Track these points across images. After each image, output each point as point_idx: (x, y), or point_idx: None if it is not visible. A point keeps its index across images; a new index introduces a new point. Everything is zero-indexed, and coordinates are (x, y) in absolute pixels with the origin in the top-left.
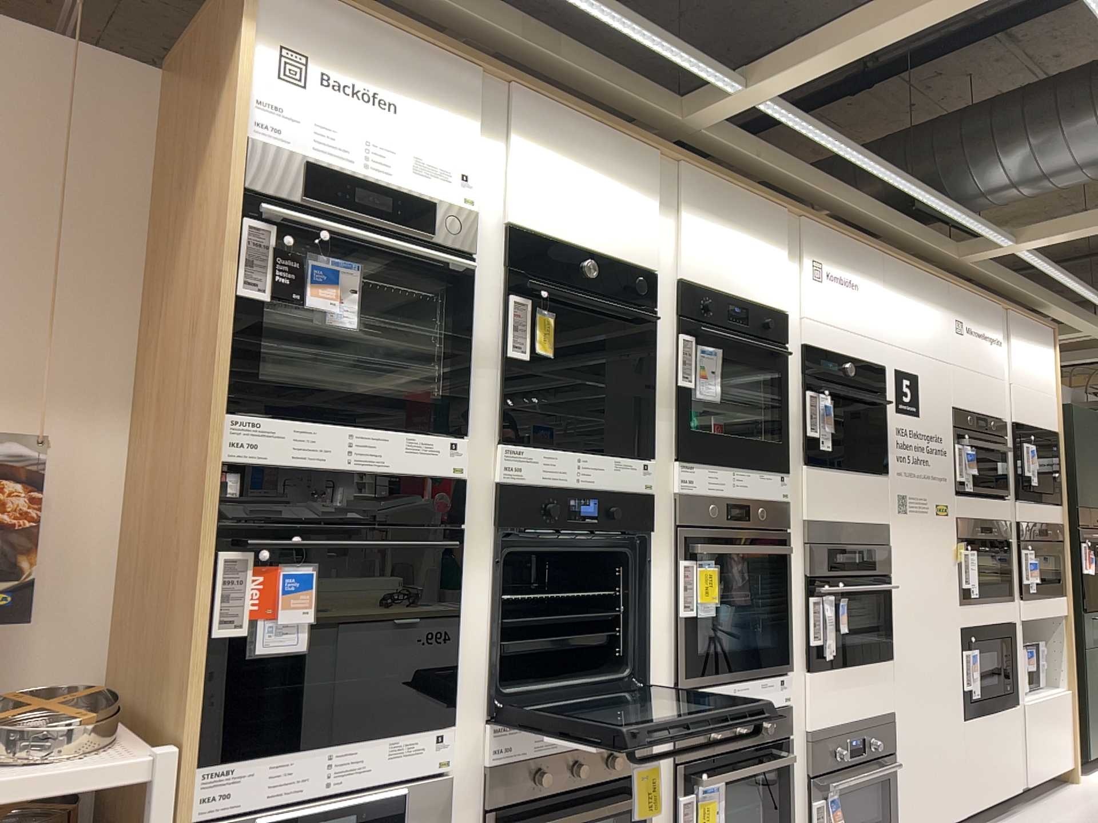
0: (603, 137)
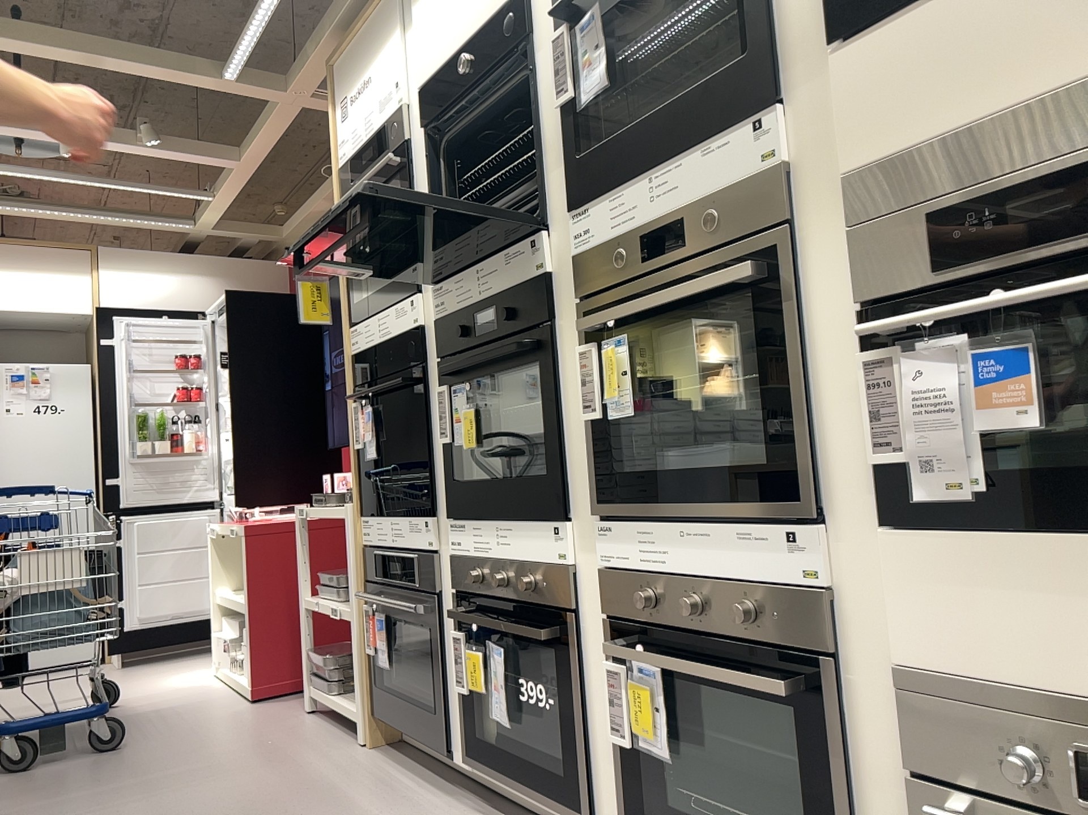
0: None
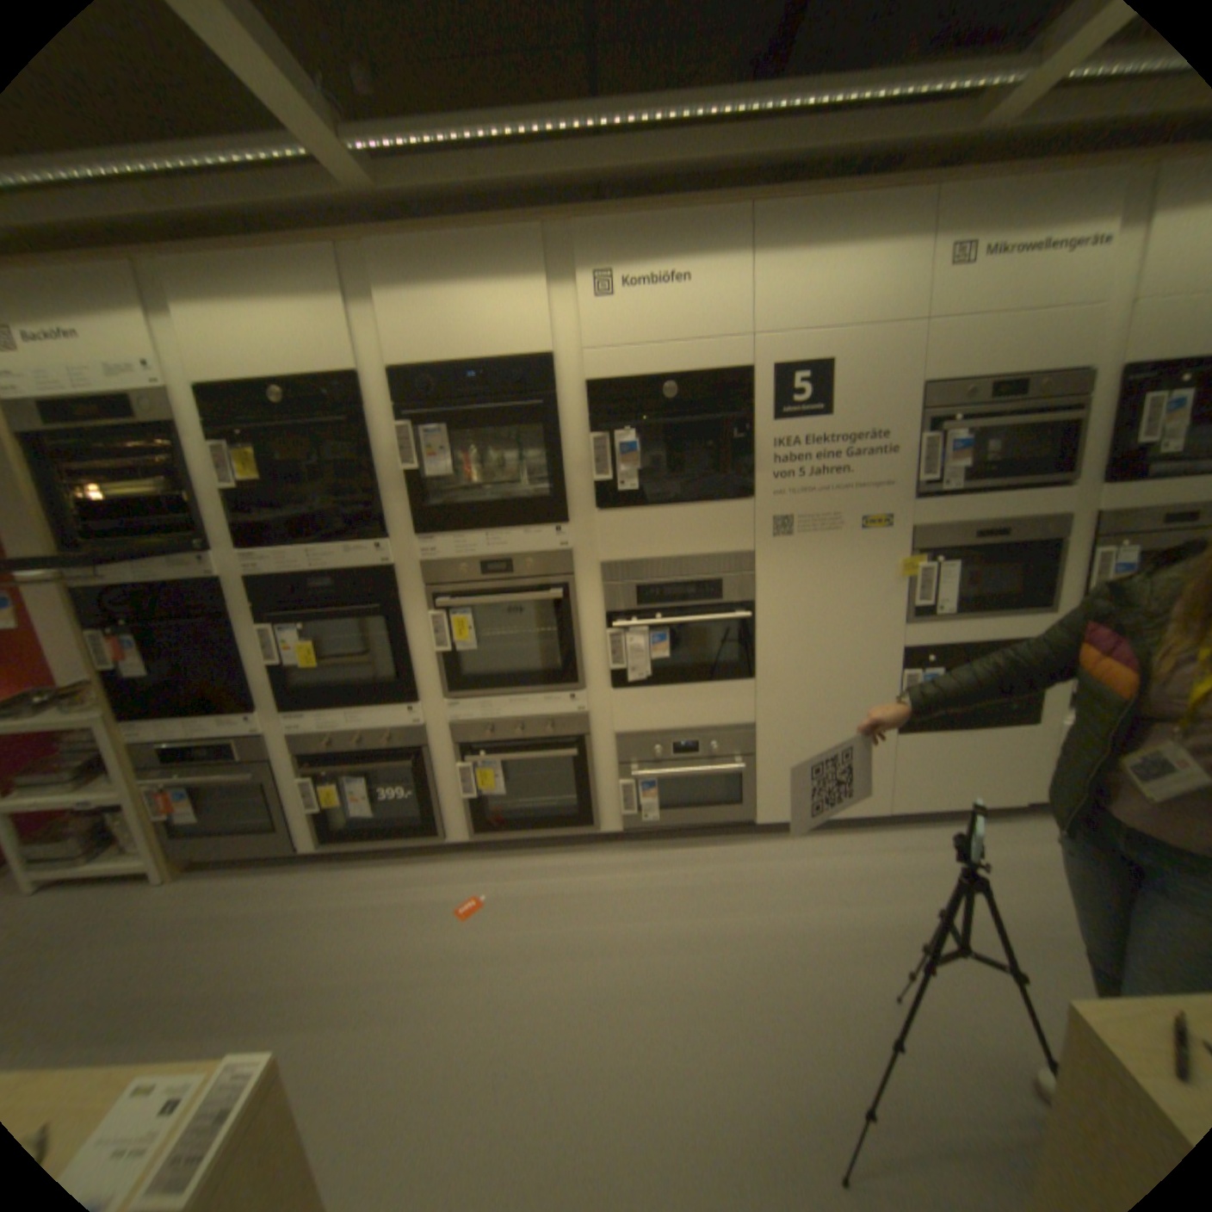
0: (257, 253)
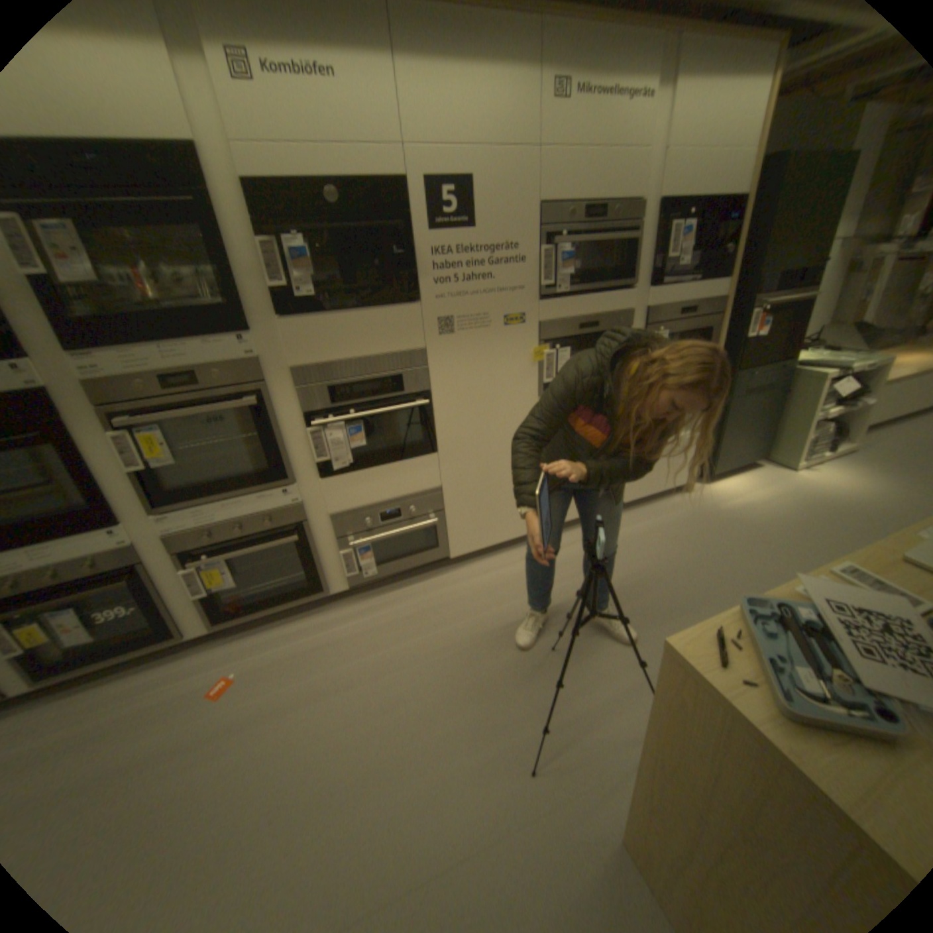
0: None
